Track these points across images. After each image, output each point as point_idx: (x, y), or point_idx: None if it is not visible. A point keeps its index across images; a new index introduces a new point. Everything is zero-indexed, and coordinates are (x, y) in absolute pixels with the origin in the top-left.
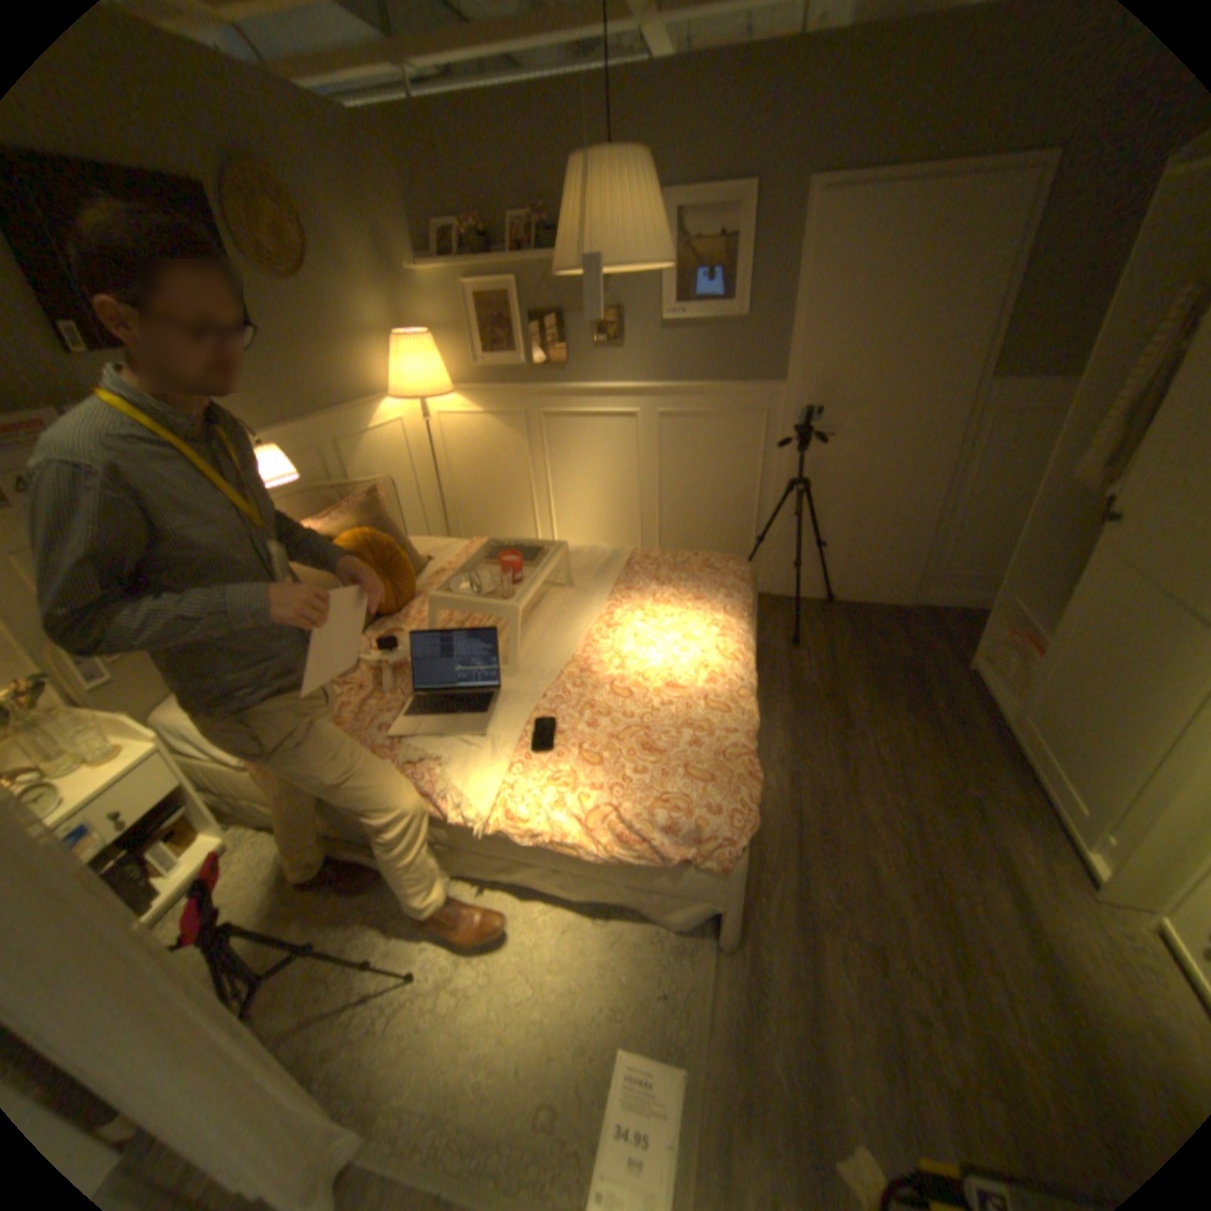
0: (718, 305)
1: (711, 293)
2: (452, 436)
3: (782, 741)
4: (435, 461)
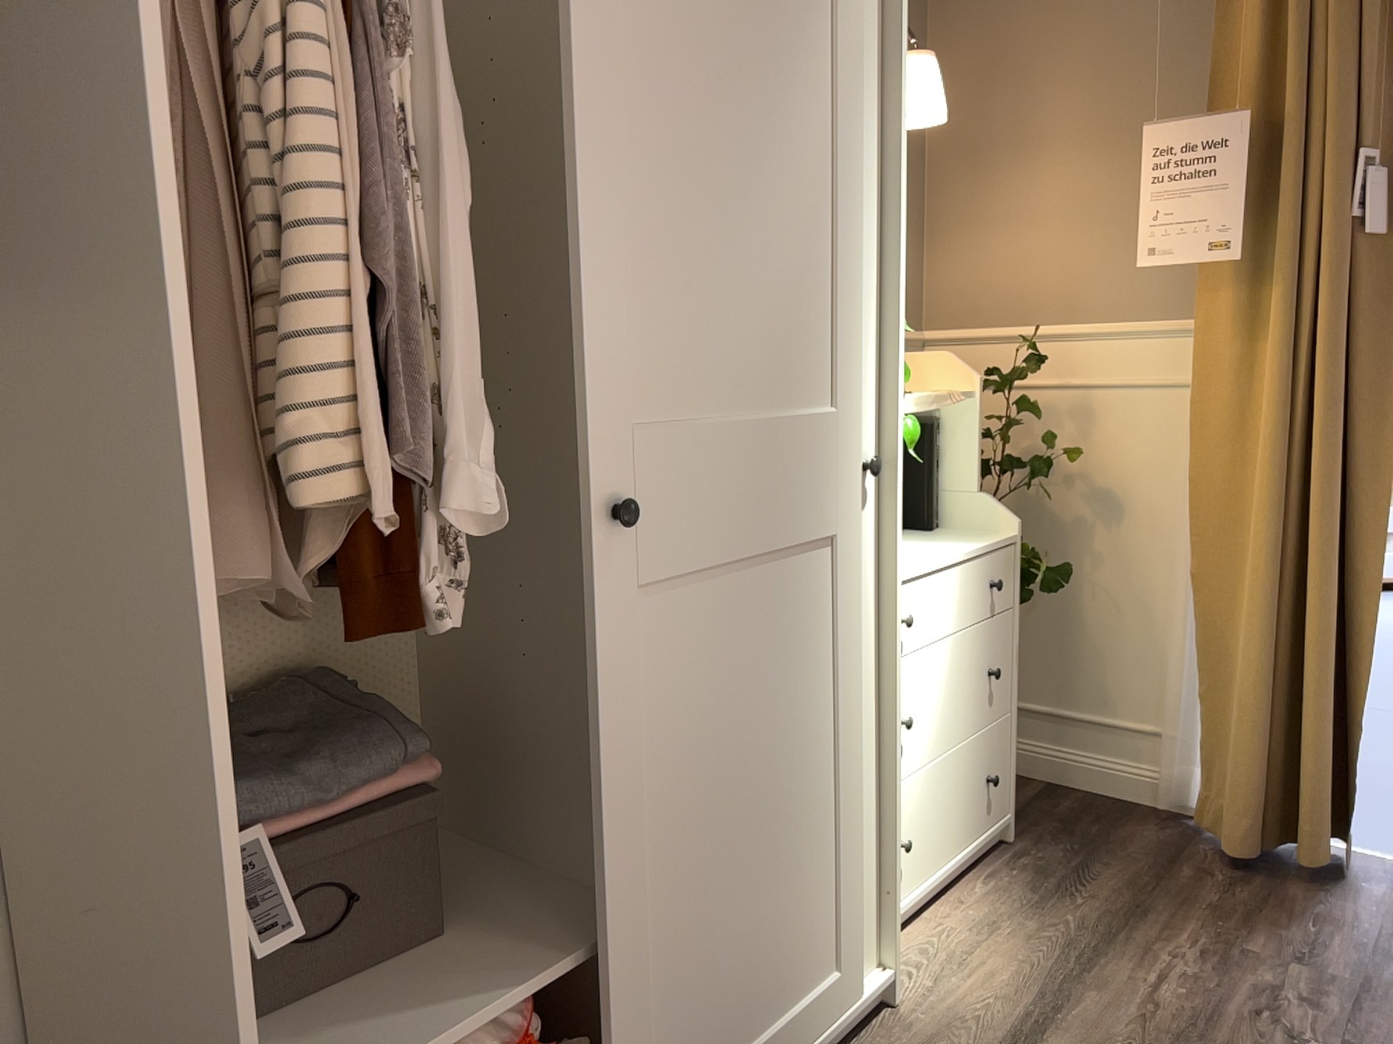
0: None
1: None
2: None
3: None
4: None
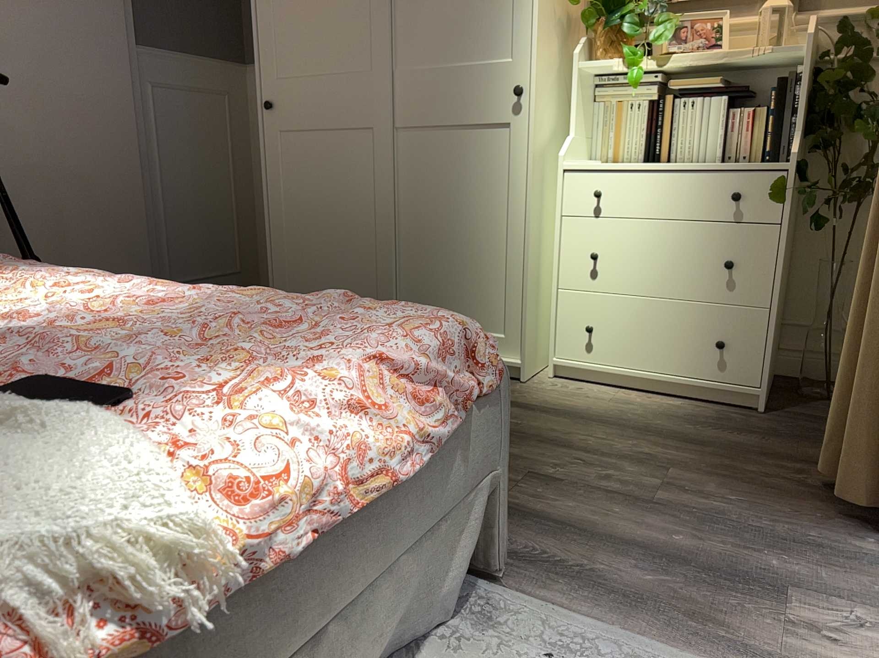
0: None
1: None
2: None
3: None
4: None
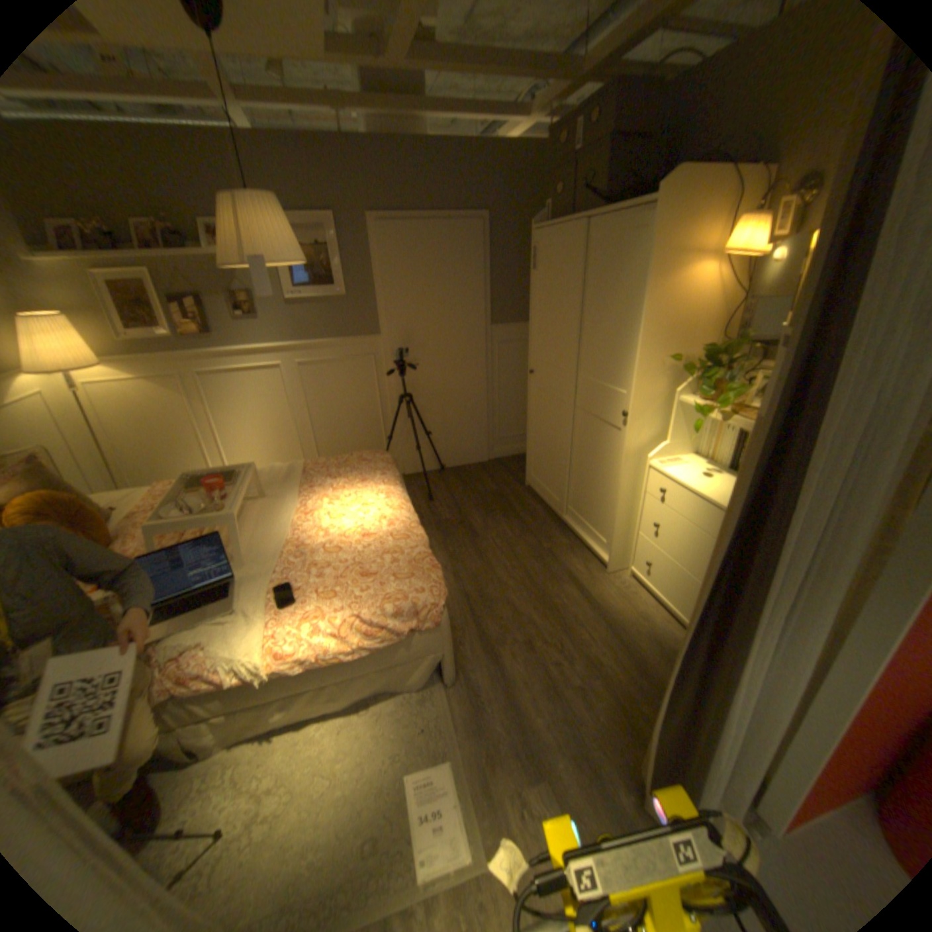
0: (323, 288)
1: (316, 280)
2: (103, 402)
3: (441, 557)
4: (90, 425)
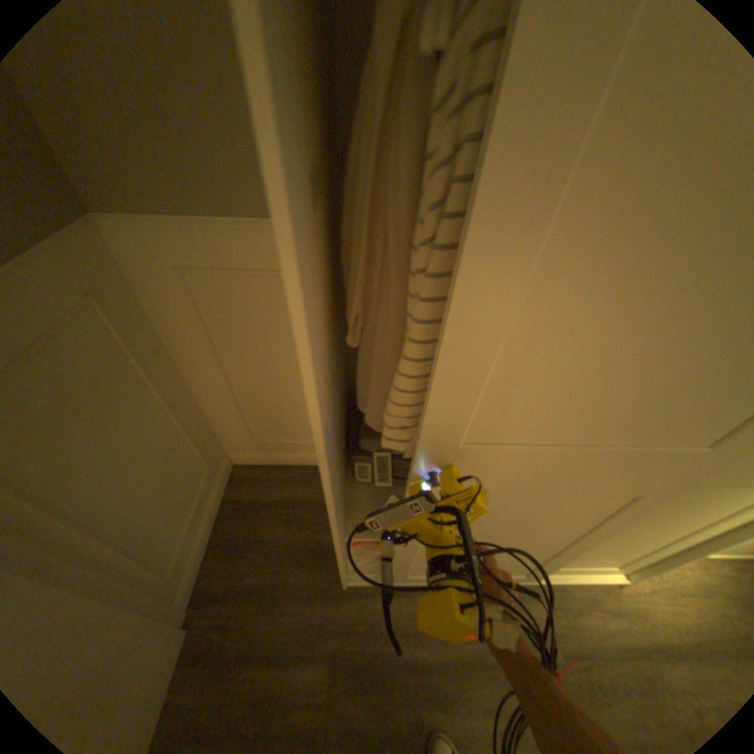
0: None
1: None
2: None
3: None
4: None
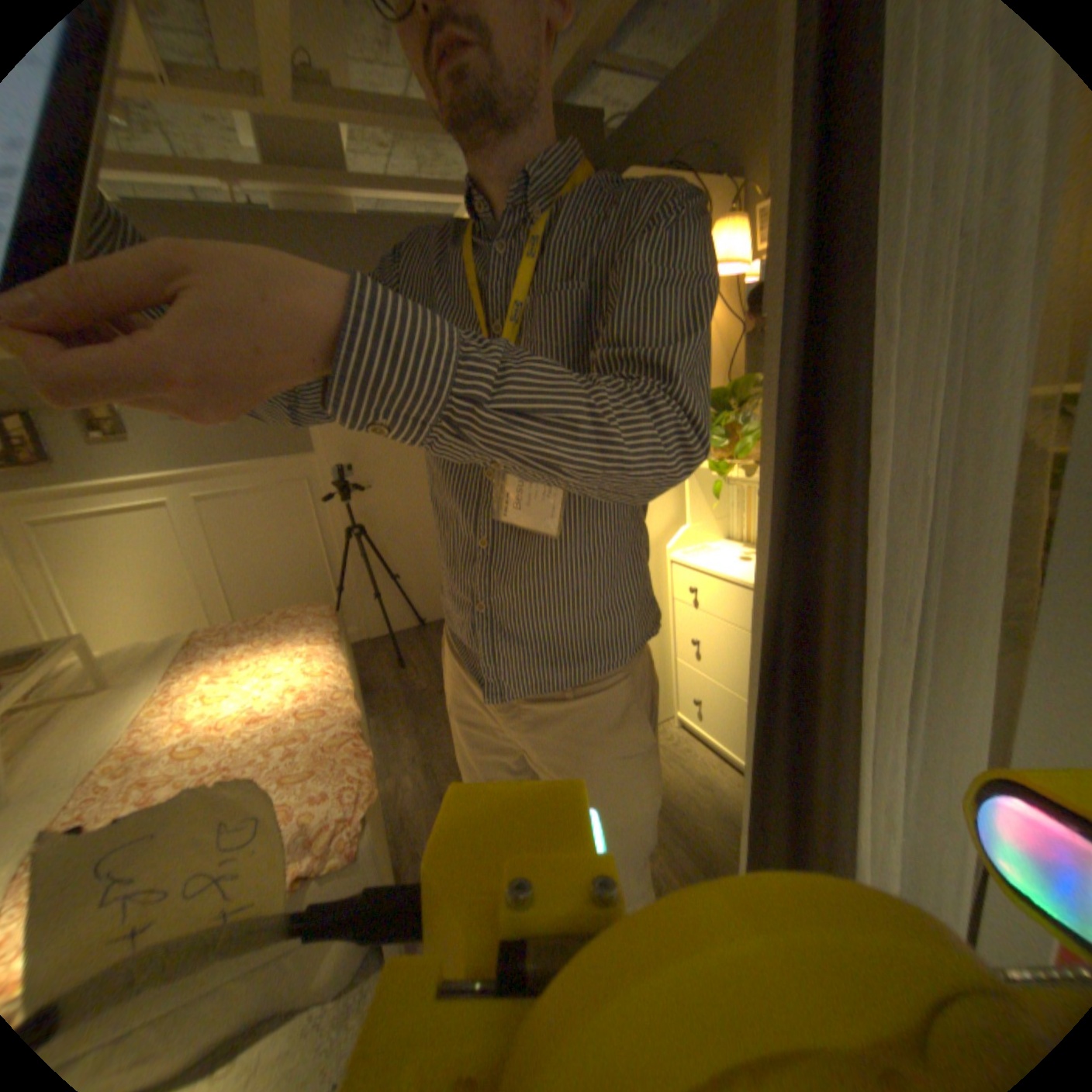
0: None
1: None
2: None
3: (408, 744)
4: None
